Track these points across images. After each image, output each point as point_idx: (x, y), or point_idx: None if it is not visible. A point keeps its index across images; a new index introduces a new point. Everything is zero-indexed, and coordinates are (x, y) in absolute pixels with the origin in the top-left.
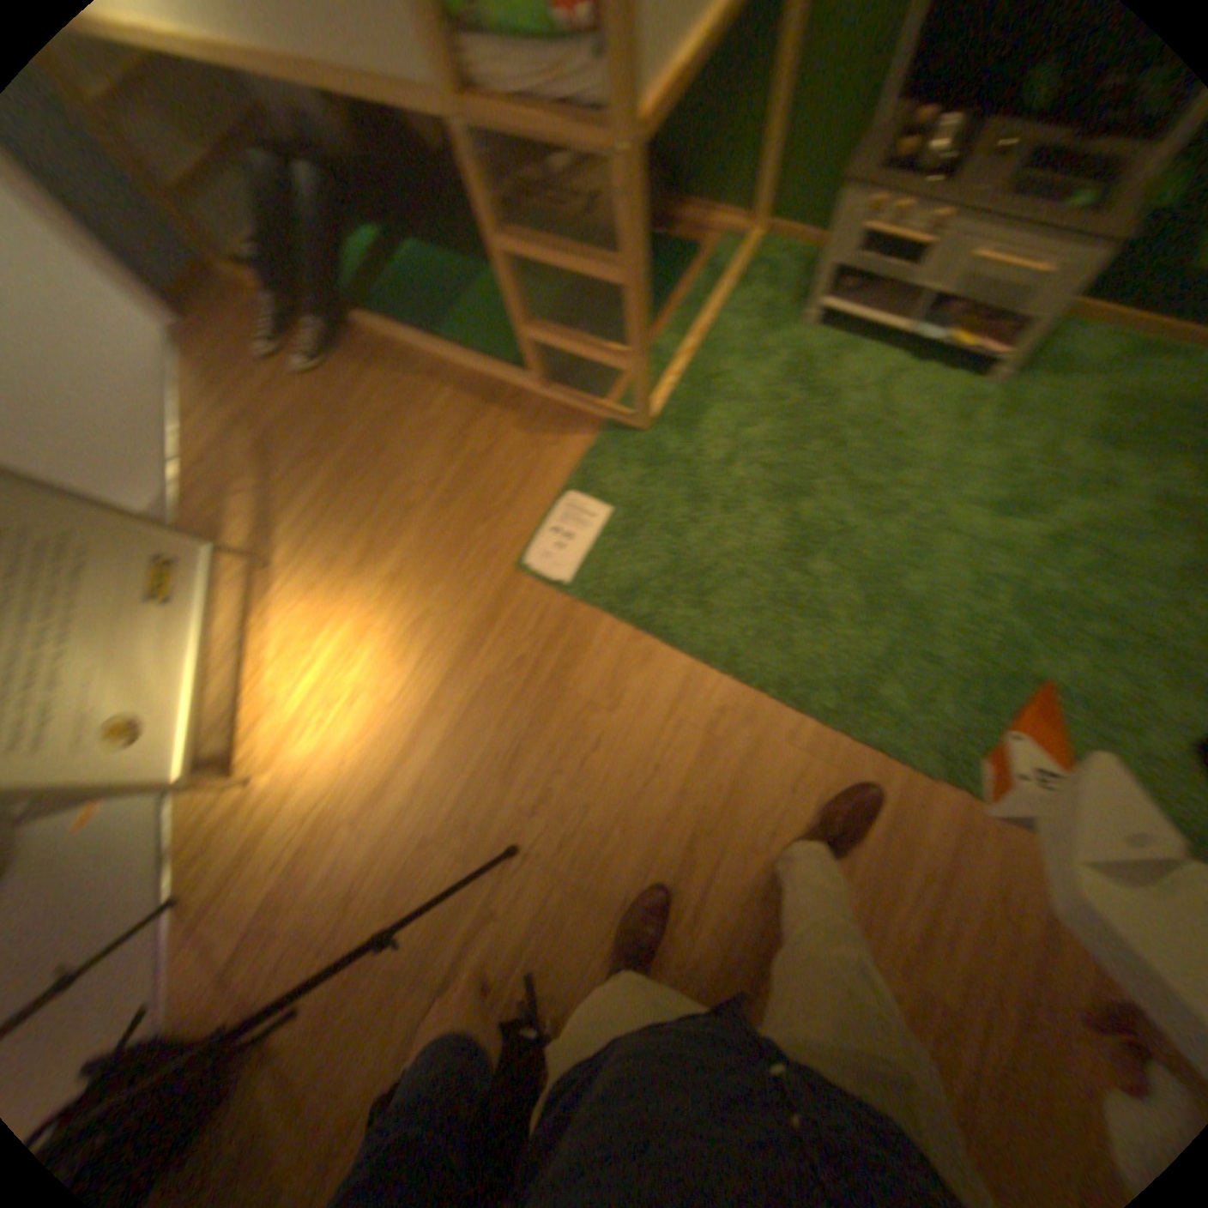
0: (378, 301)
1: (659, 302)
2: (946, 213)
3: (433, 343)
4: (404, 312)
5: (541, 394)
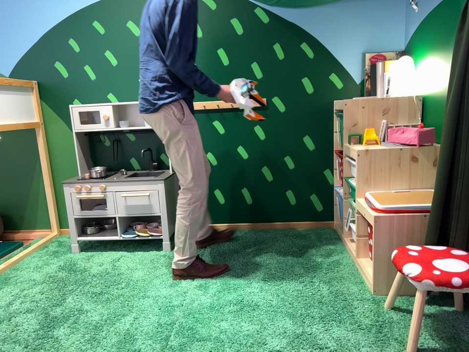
0: None
1: None
2: (102, 185)
3: None
4: None
5: None
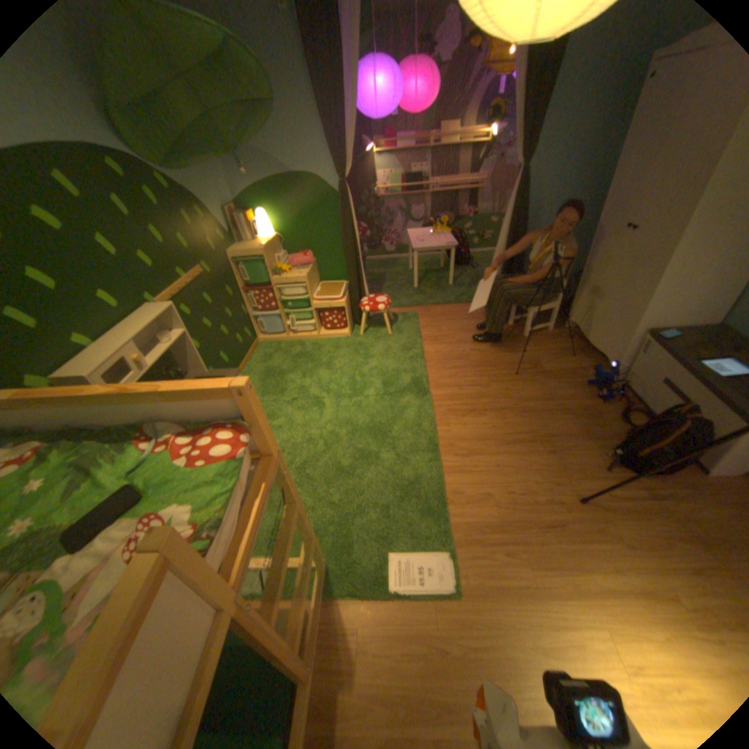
0: None
1: None
2: None
3: None
4: None
5: (309, 682)
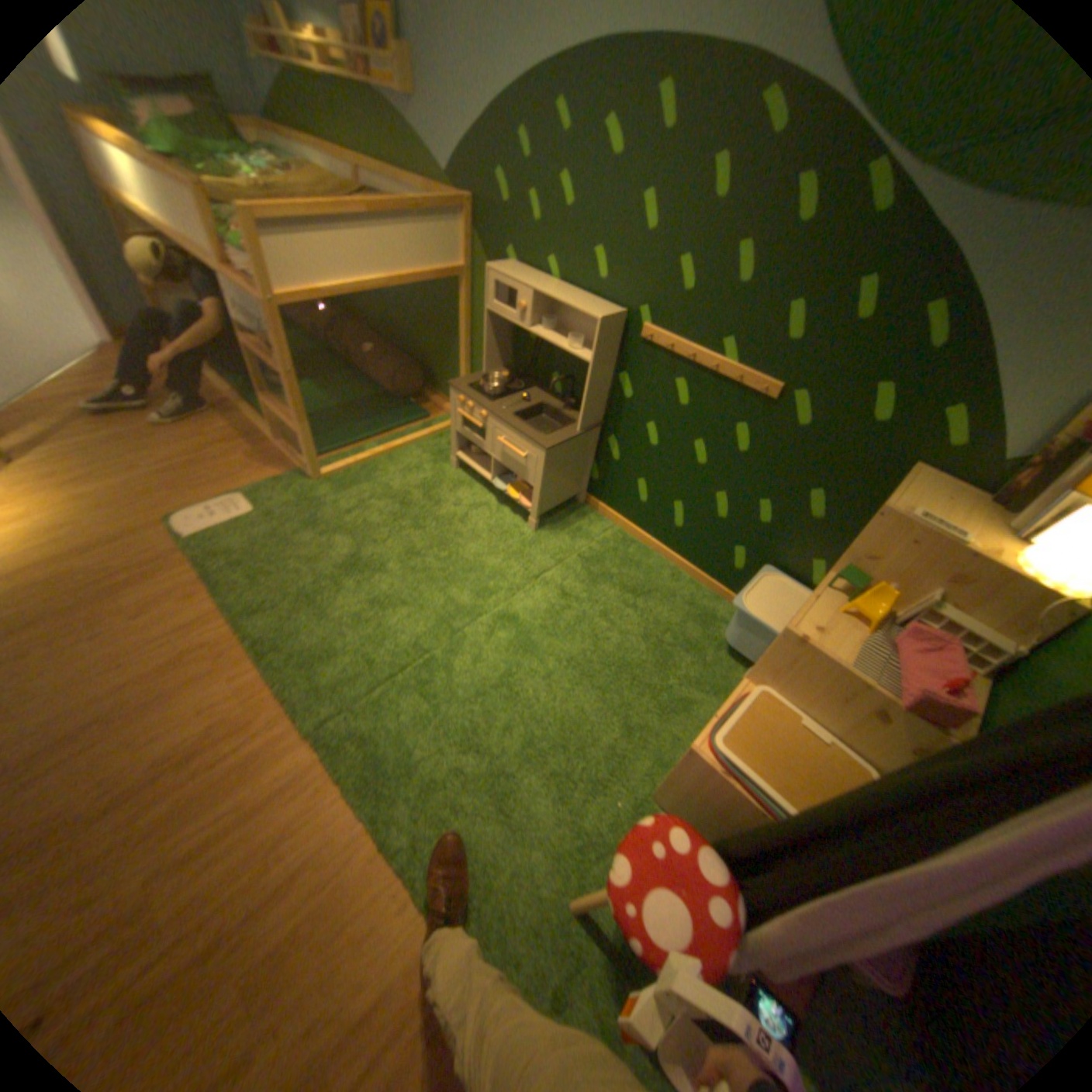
0: (229, 373)
1: (381, 428)
2: (484, 413)
3: (237, 400)
4: (238, 382)
5: (273, 444)
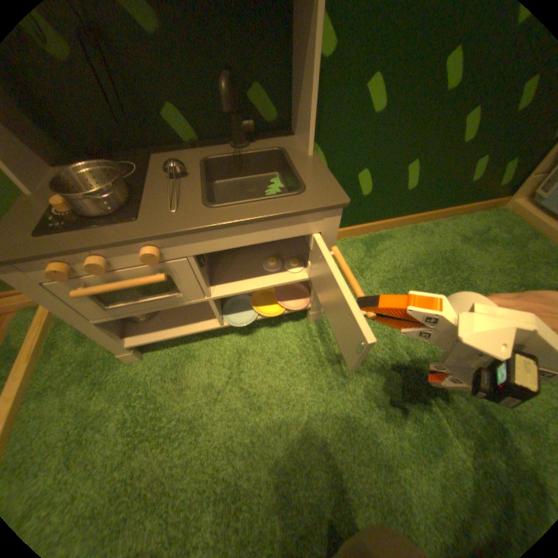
0: None
1: None
2: (149, 246)
3: None
4: None
5: None
